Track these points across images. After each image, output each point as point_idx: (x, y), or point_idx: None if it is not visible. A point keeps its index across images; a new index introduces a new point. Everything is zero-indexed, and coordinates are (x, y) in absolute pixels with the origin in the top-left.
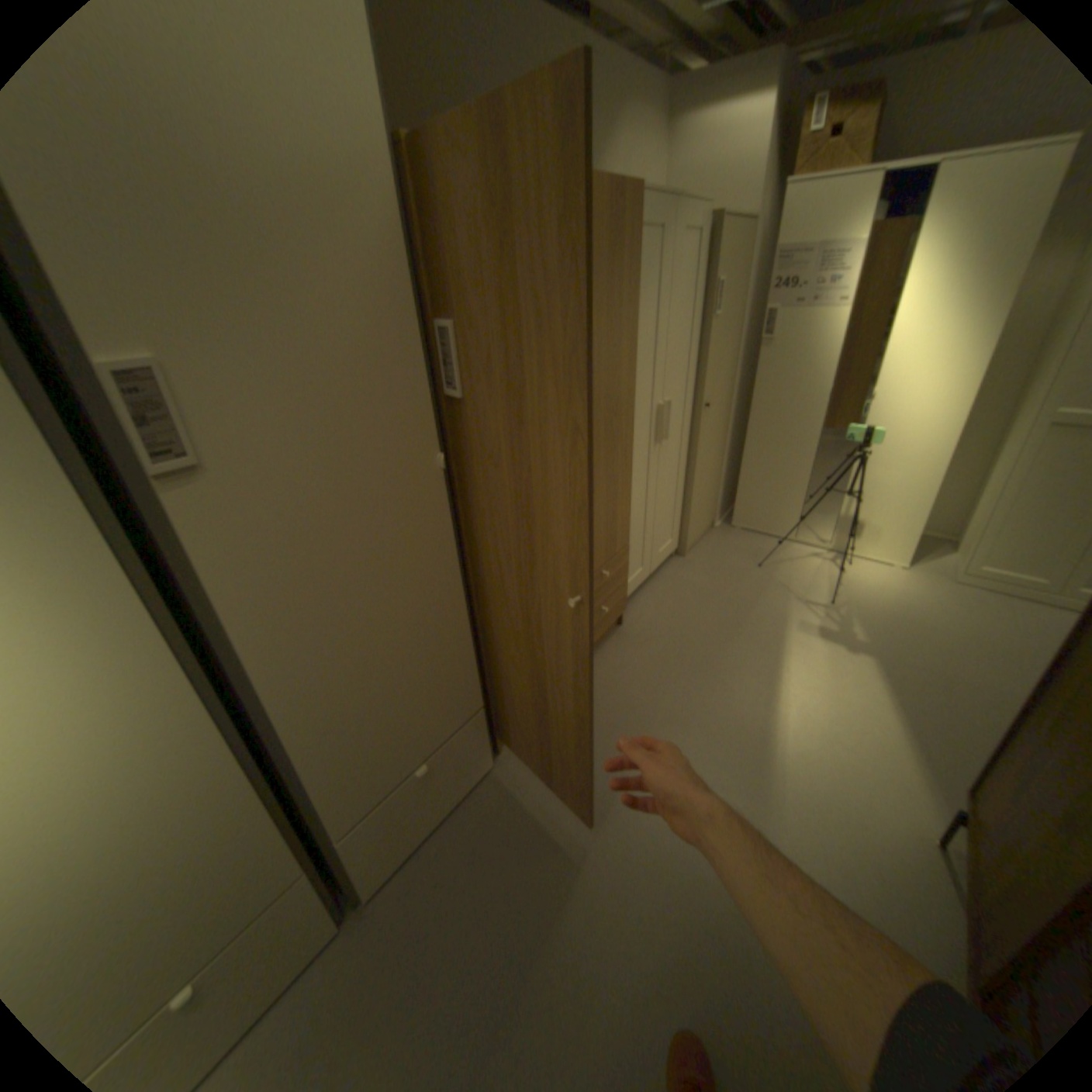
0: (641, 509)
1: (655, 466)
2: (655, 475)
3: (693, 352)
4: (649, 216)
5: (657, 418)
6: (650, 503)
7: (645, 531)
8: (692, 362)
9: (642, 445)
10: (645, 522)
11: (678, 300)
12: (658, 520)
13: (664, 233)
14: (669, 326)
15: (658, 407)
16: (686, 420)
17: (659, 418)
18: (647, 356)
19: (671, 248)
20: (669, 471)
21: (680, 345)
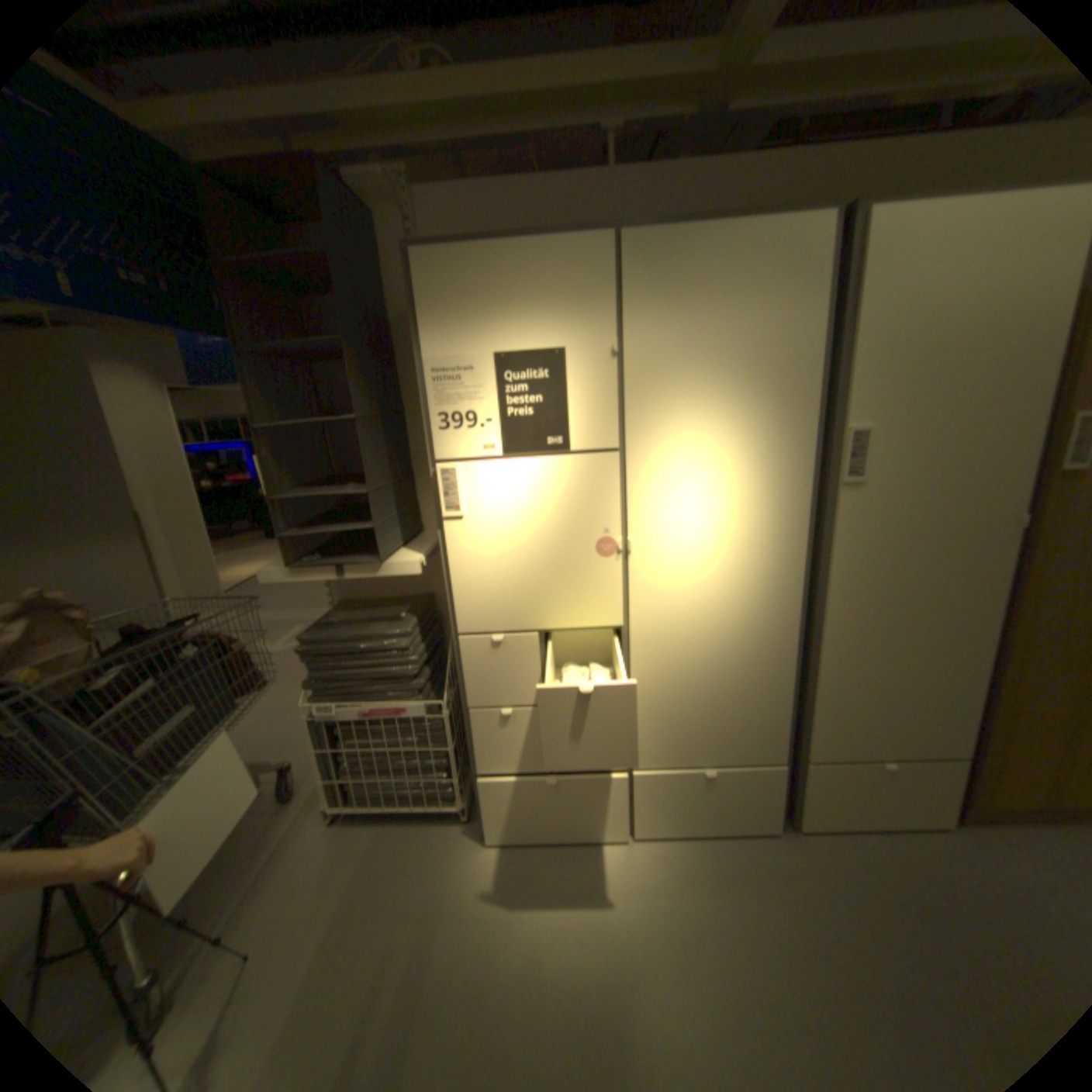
0: None
1: None
2: None
3: None
4: None
5: None
6: None
7: None
8: None
9: None
10: None
11: None
12: None
13: None
14: None
15: None
16: None
17: None
18: None
19: None
20: None
21: None
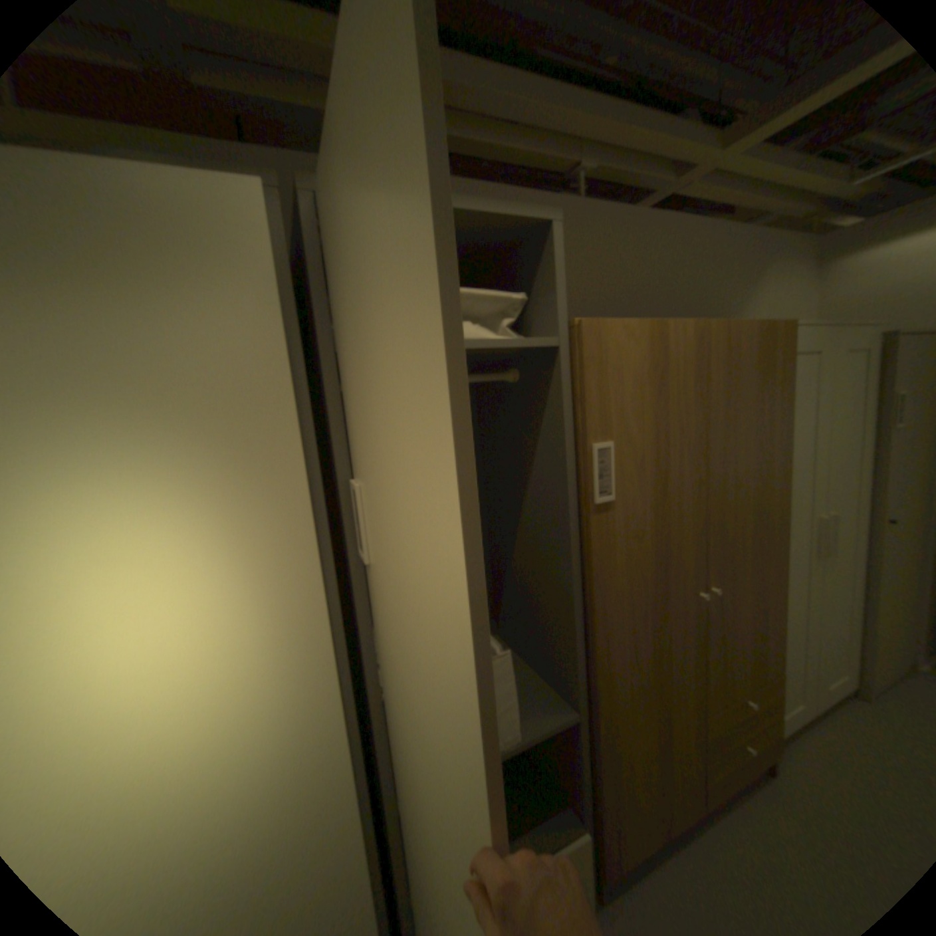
0: (802, 633)
1: (820, 585)
2: (820, 595)
3: (867, 465)
4: (803, 346)
5: (821, 532)
6: (815, 627)
7: (808, 660)
8: (866, 475)
9: (801, 560)
10: (809, 650)
11: (843, 416)
12: (828, 649)
13: (822, 358)
14: (833, 440)
15: (822, 521)
16: (862, 536)
17: (824, 533)
18: (805, 470)
19: (831, 370)
20: (841, 593)
21: (849, 458)
